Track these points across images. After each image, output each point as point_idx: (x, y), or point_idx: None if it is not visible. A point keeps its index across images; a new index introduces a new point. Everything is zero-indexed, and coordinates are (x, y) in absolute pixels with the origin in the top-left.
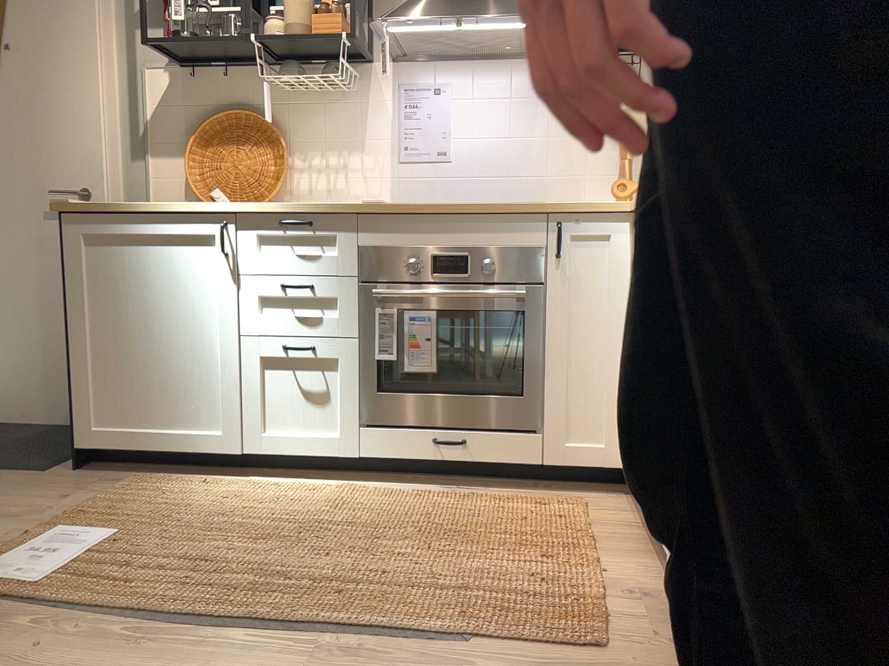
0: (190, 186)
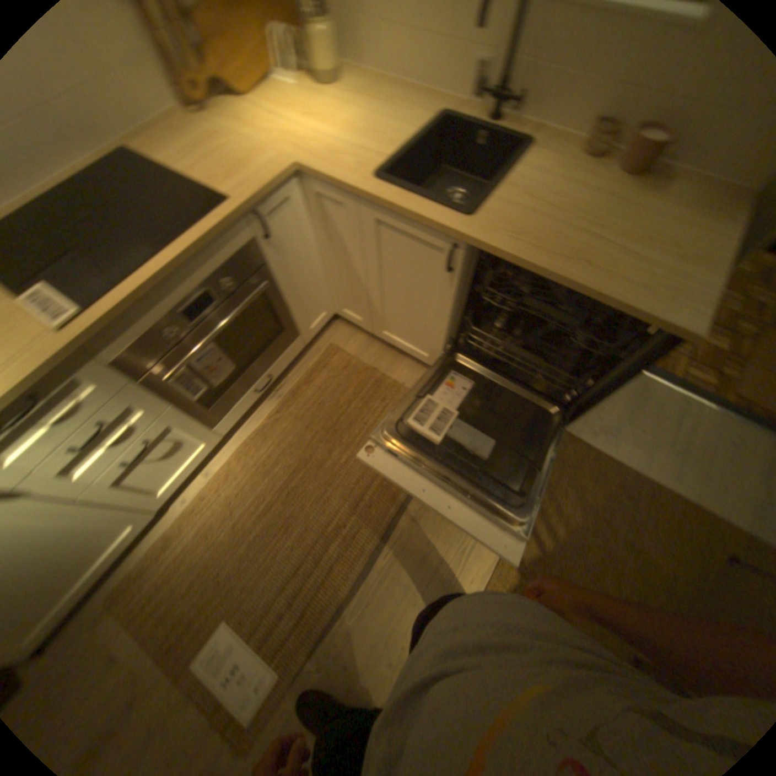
0: None
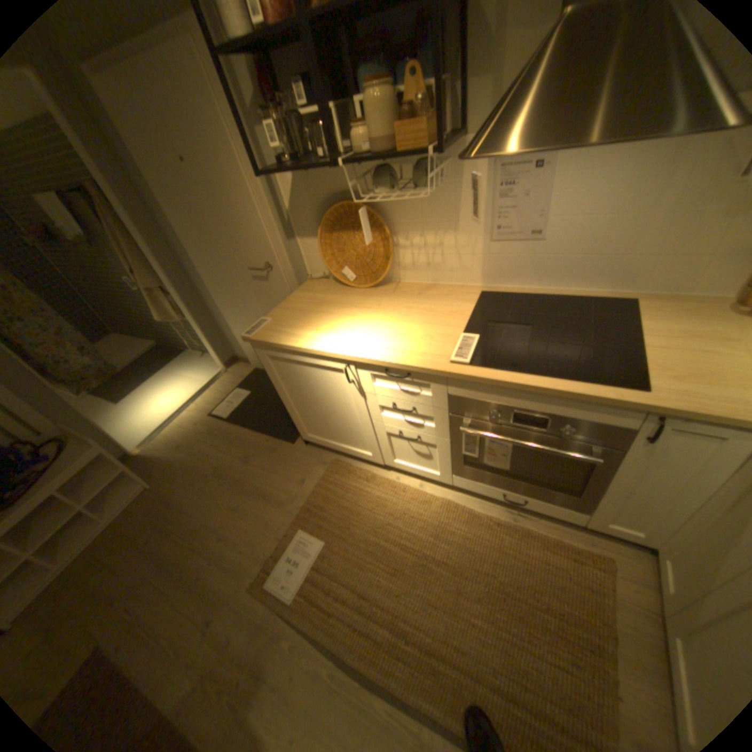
0: (328, 267)
